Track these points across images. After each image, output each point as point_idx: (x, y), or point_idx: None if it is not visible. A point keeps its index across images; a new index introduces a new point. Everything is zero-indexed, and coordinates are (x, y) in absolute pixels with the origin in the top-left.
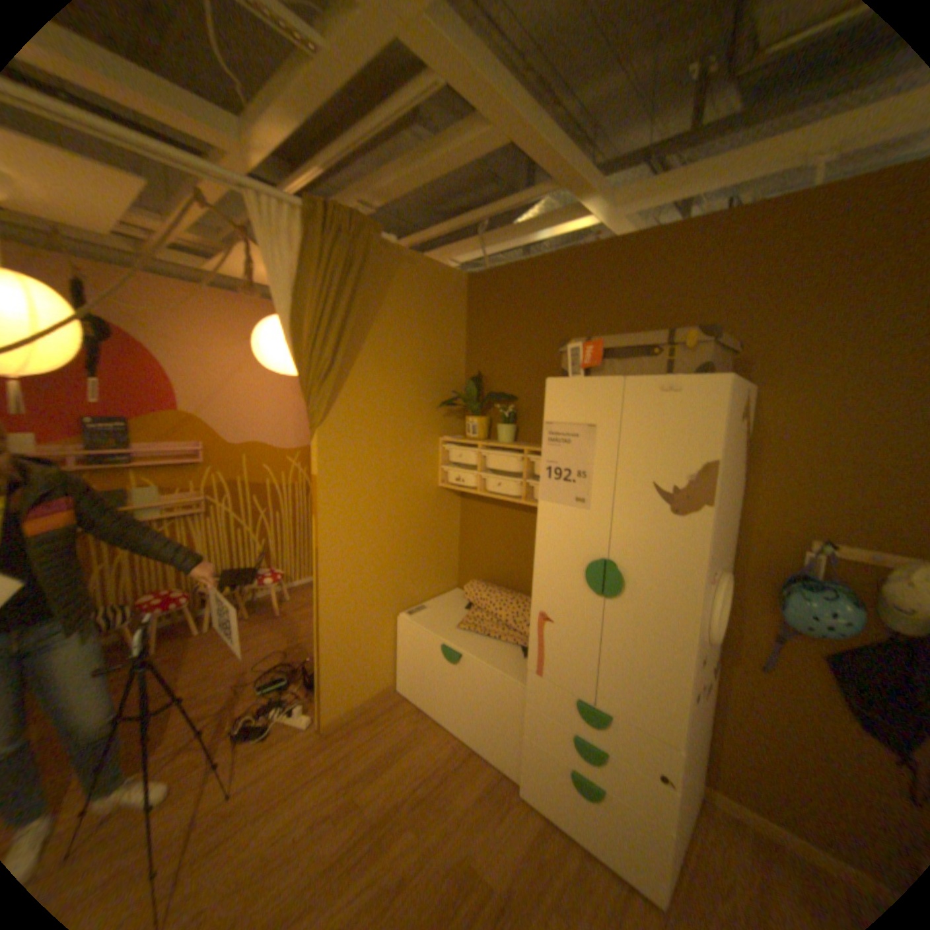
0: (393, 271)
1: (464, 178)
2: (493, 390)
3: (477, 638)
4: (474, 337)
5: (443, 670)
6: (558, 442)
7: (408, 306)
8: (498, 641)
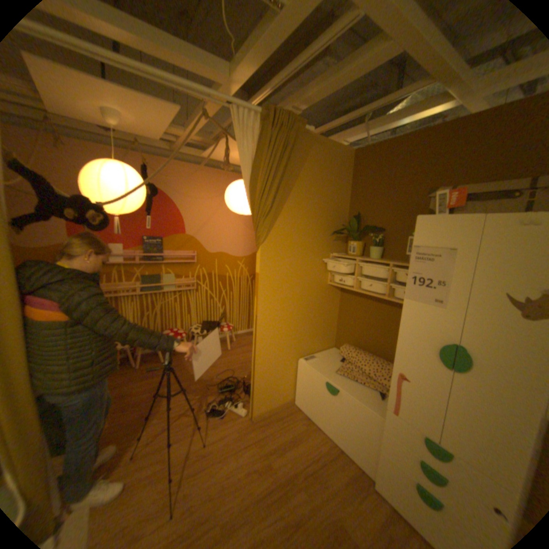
0: (310, 149)
1: (354, 87)
2: (368, 224)
3: (350, 381)
4: (357, 189)
5: (327, 398)
6: (424, 259)
7: (317, 171)
8: (364, 386)
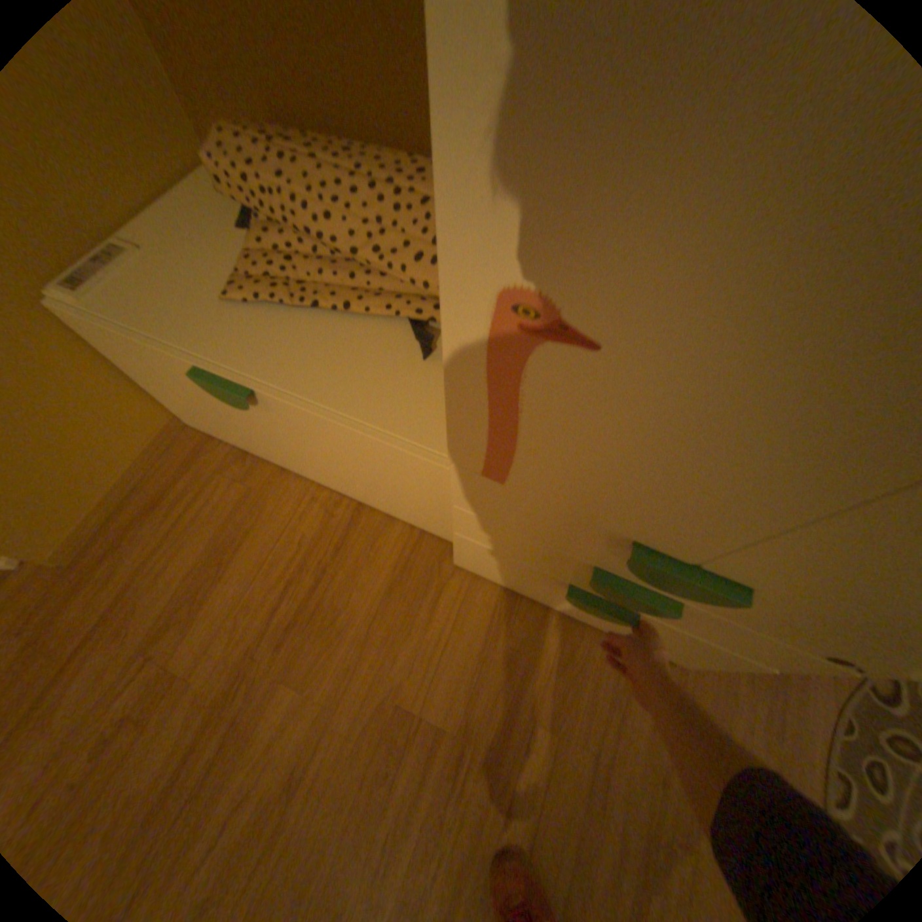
0: None
1: None
2: None
3: (288, 318)
4: None
5: (238, 410)
6: None
7: None
8: (347, 315)
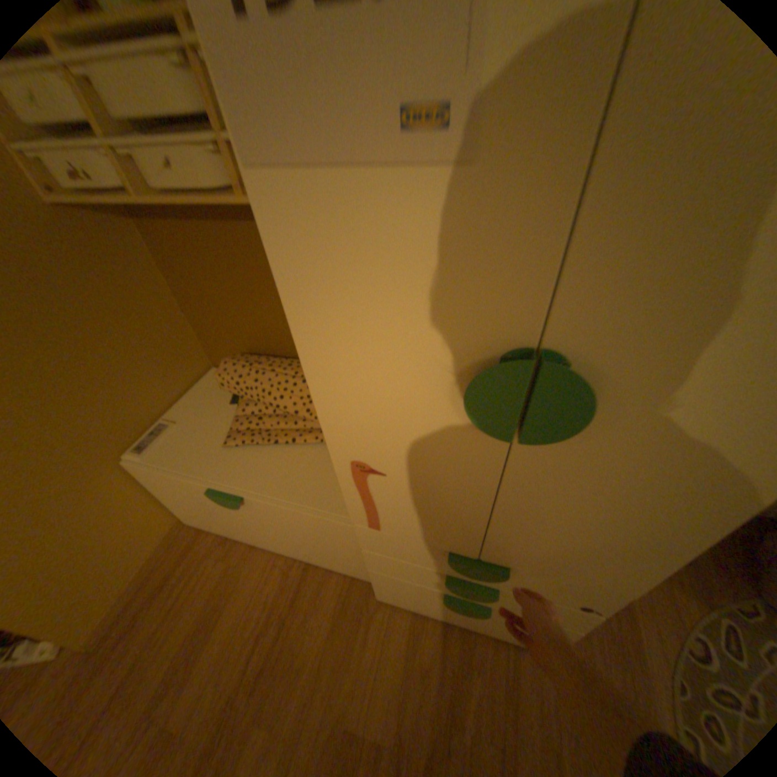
0: None
1: None
2: None
3: (261, 452)
4: None
5: (229, 510)
6: None
7: None
8: (294, 446)
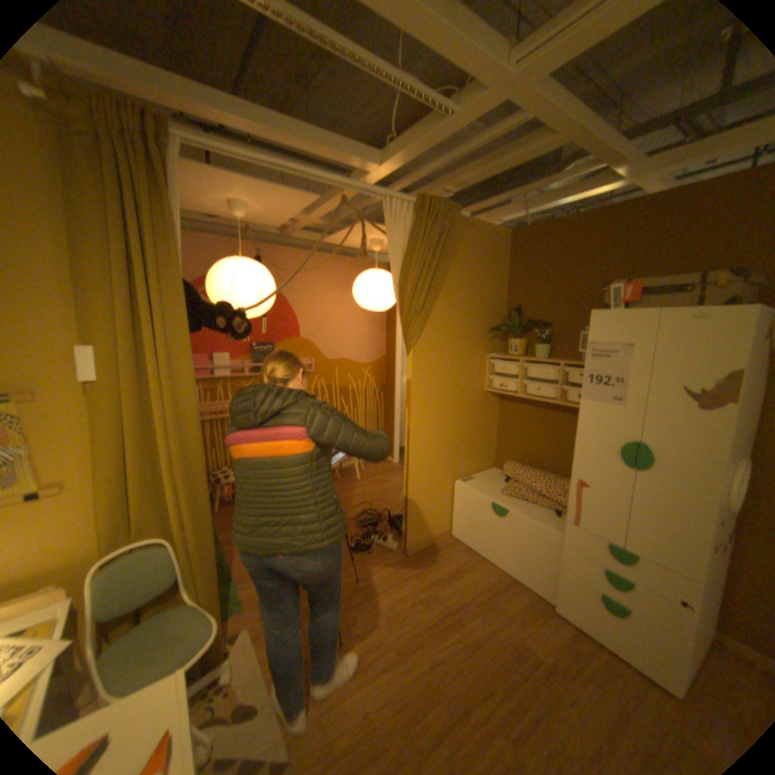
0: (461, 235)
1: None
2: (531, 318)
3: (518, 501)
4: (515, 278)
5: (492, 522)
6: (600, 357)
7: (470, 259)
8: (535, 505)
